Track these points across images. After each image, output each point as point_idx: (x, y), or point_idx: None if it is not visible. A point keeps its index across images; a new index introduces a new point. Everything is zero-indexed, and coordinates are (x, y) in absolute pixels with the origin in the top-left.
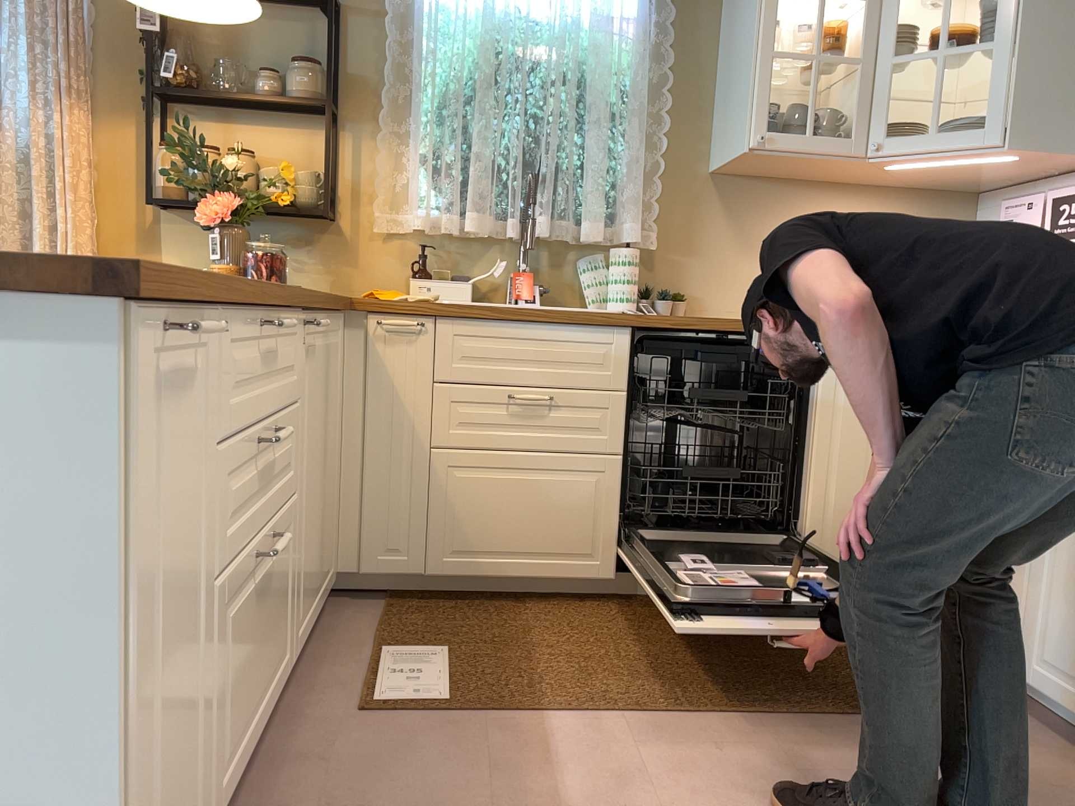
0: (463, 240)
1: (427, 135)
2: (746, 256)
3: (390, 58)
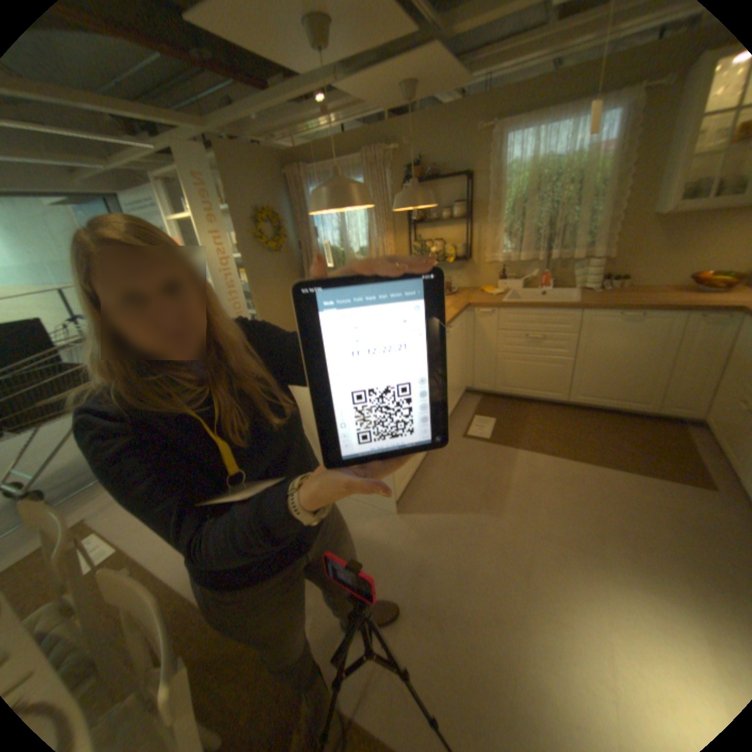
0: (520, 261)
1: (505, 221)
2: (671, 253)
3: (490, 191)
